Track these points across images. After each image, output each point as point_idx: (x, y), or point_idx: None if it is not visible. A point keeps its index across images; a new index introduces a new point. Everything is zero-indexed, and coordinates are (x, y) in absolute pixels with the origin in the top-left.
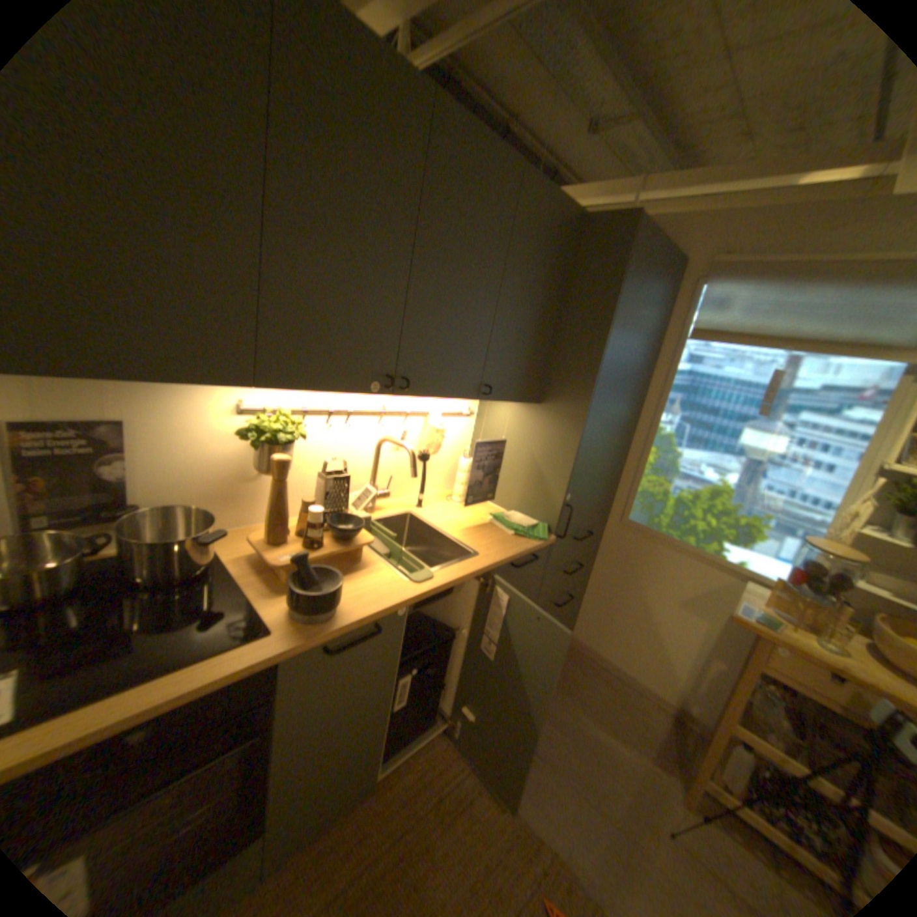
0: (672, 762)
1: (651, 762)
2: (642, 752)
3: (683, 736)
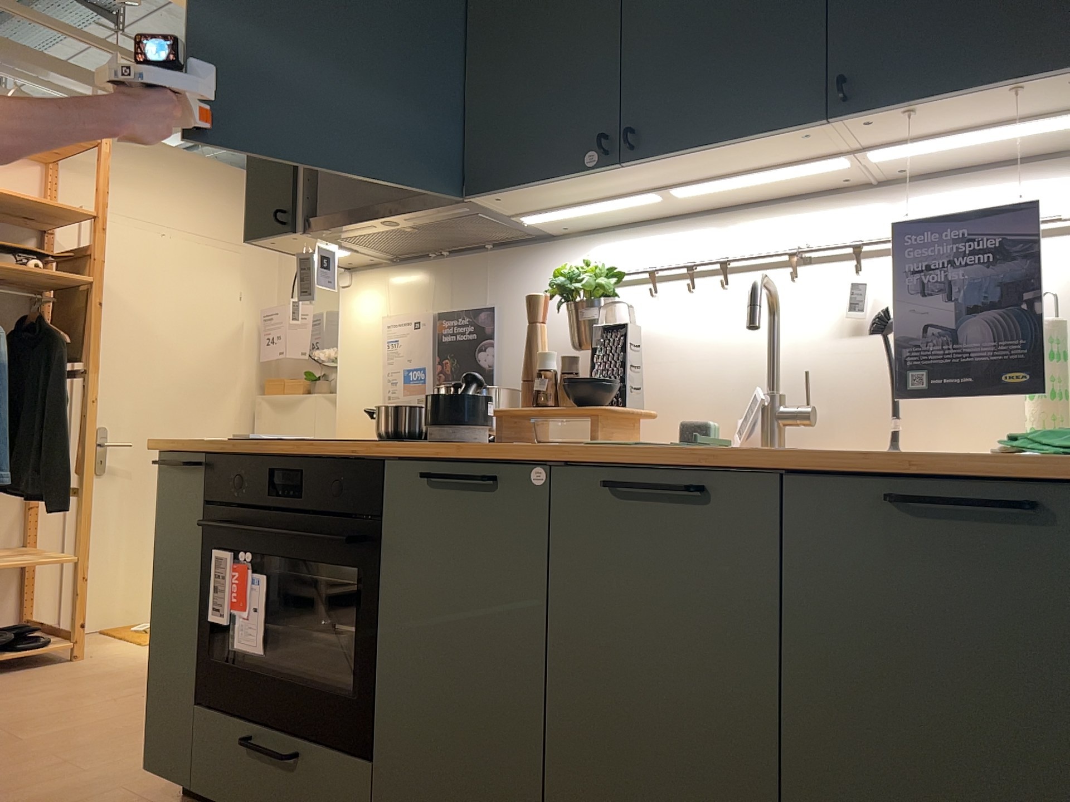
0: None
1: None
2: None
3: None
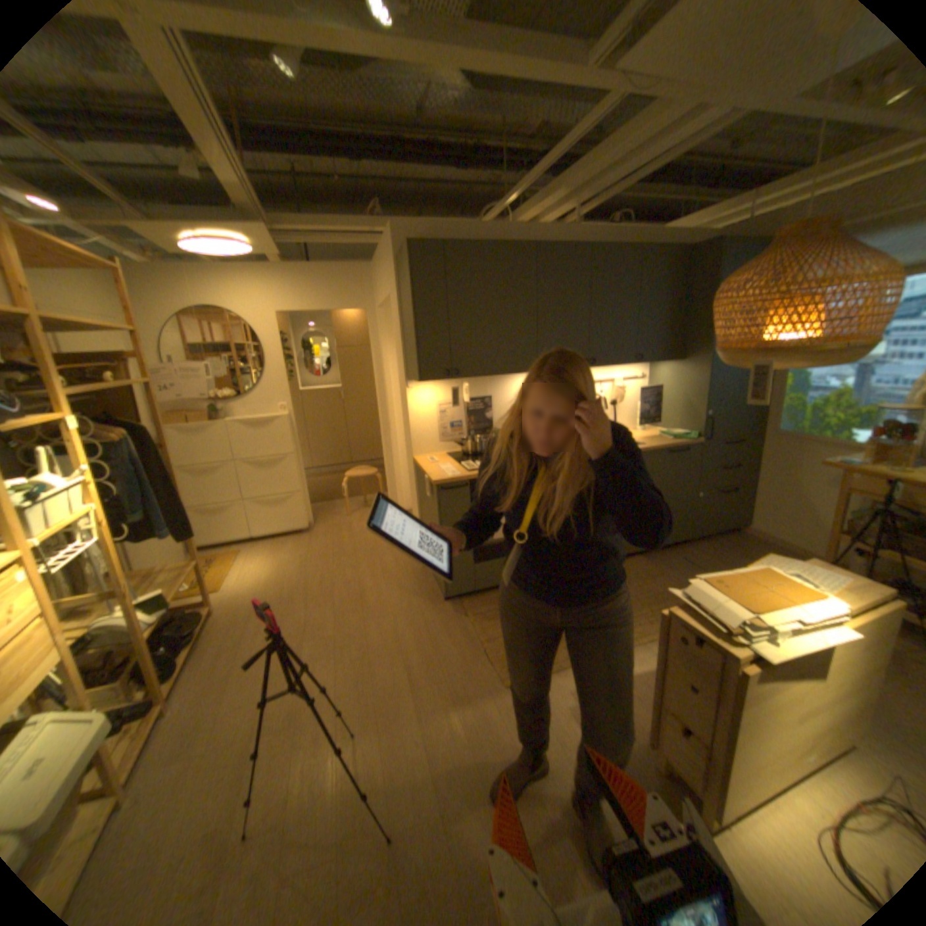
0: None
1: None
2: None
3: None
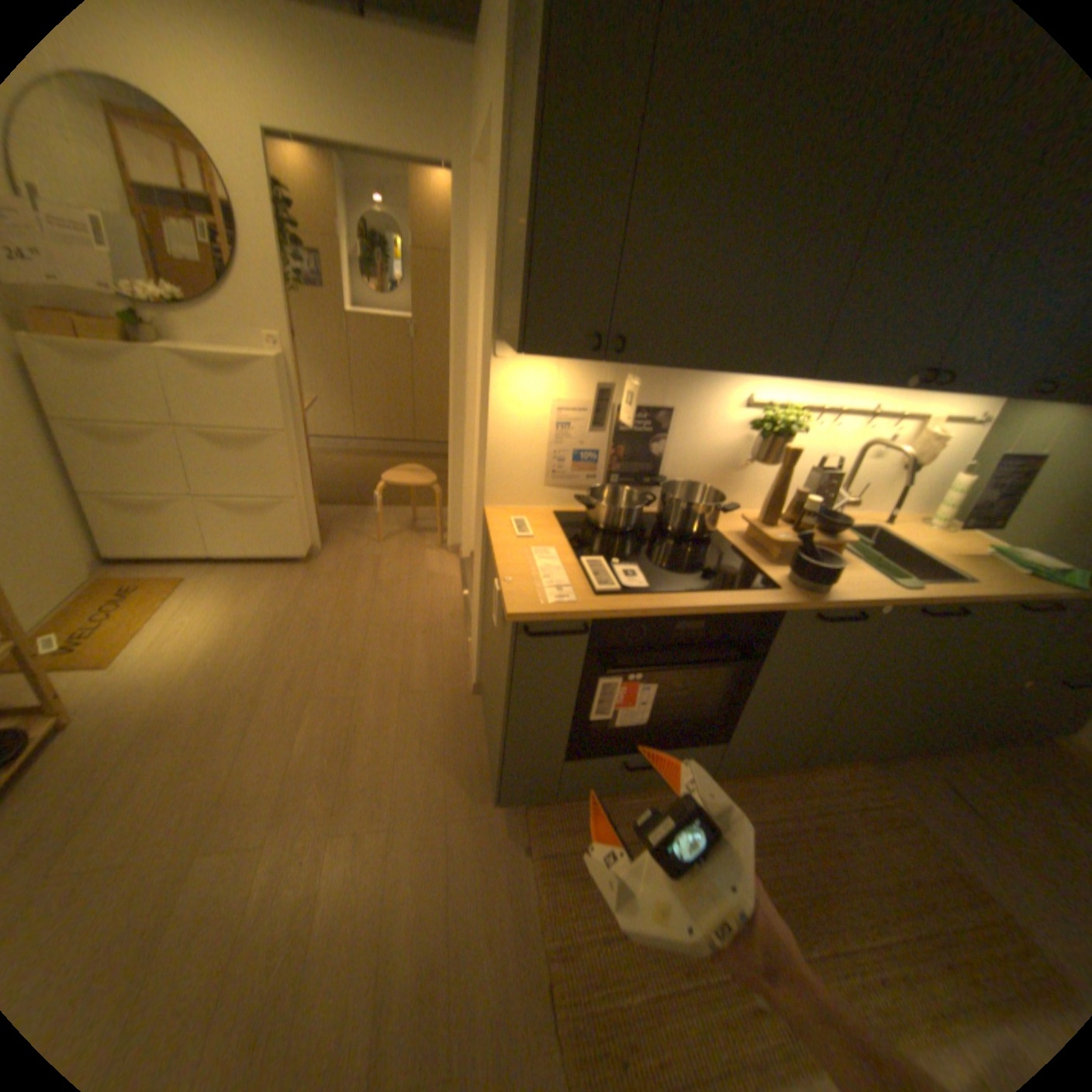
0: None
1: None
2: None
3: None
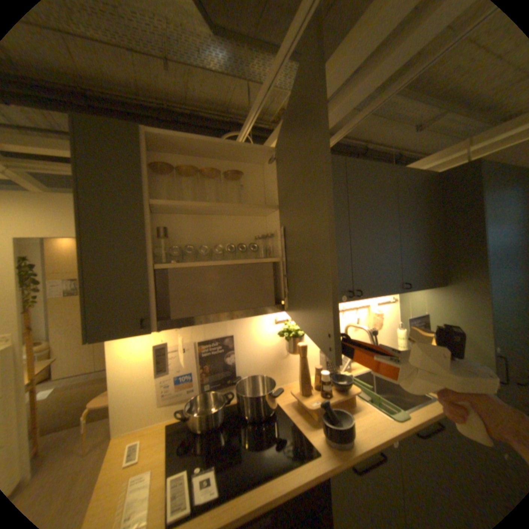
0: None
1: None
2: None
3: None
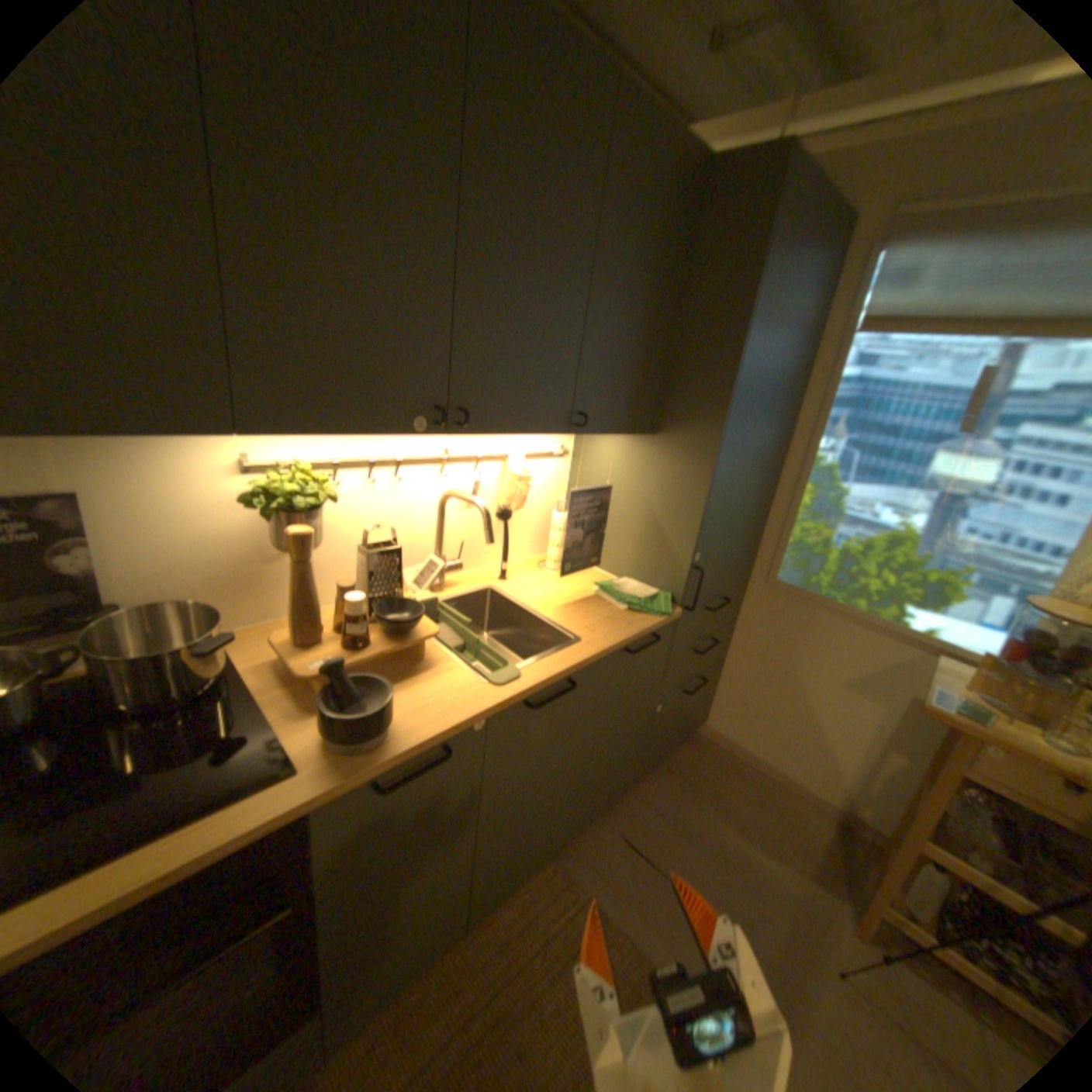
0: (838, 879)
1: (811, 880)
2: (798, 868)
3: (850, 845)
